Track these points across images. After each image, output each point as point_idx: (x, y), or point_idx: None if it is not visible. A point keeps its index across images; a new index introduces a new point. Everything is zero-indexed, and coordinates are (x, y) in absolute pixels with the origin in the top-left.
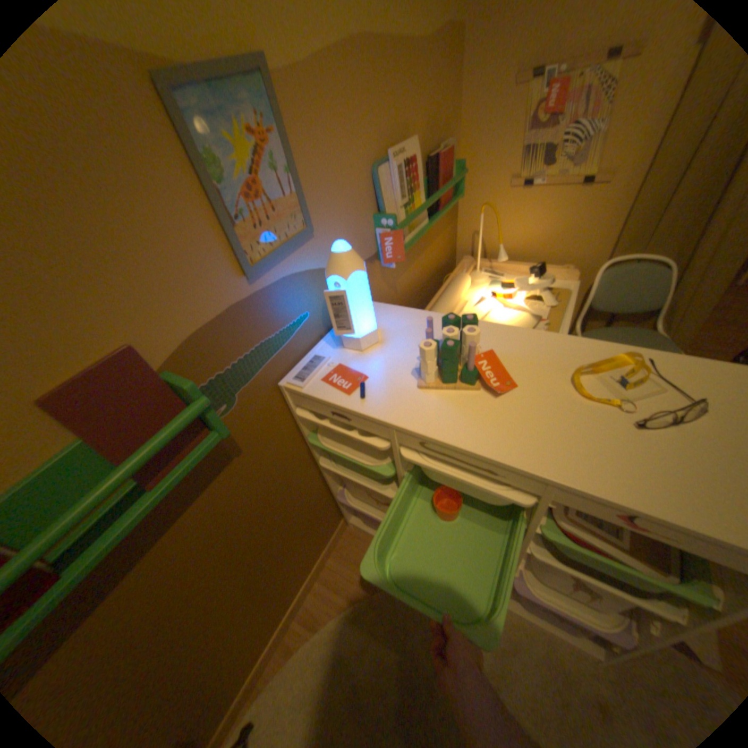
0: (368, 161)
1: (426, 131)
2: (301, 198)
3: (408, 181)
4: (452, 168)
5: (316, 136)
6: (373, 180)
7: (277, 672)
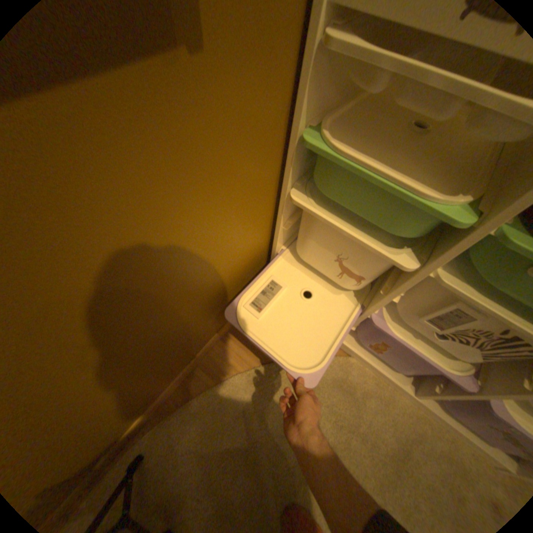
0: None
1: None
2: None
3: None
4: None
5: None
6: None
7: (174, 411)
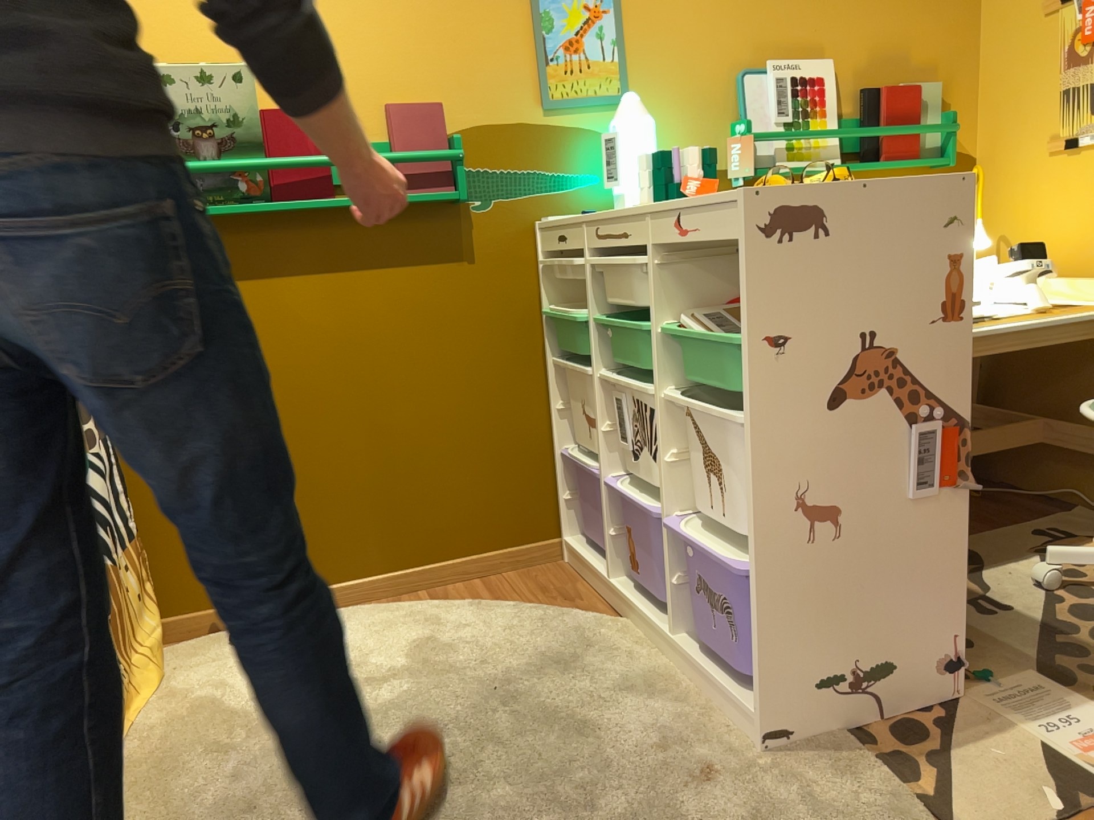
0: (732, 66)
1: (865, 64)
2: (621, 68)
3: (798, 101)
4: (916, 114)
5: (657, 27)
6: (737, 86)
7: (372, 605)
